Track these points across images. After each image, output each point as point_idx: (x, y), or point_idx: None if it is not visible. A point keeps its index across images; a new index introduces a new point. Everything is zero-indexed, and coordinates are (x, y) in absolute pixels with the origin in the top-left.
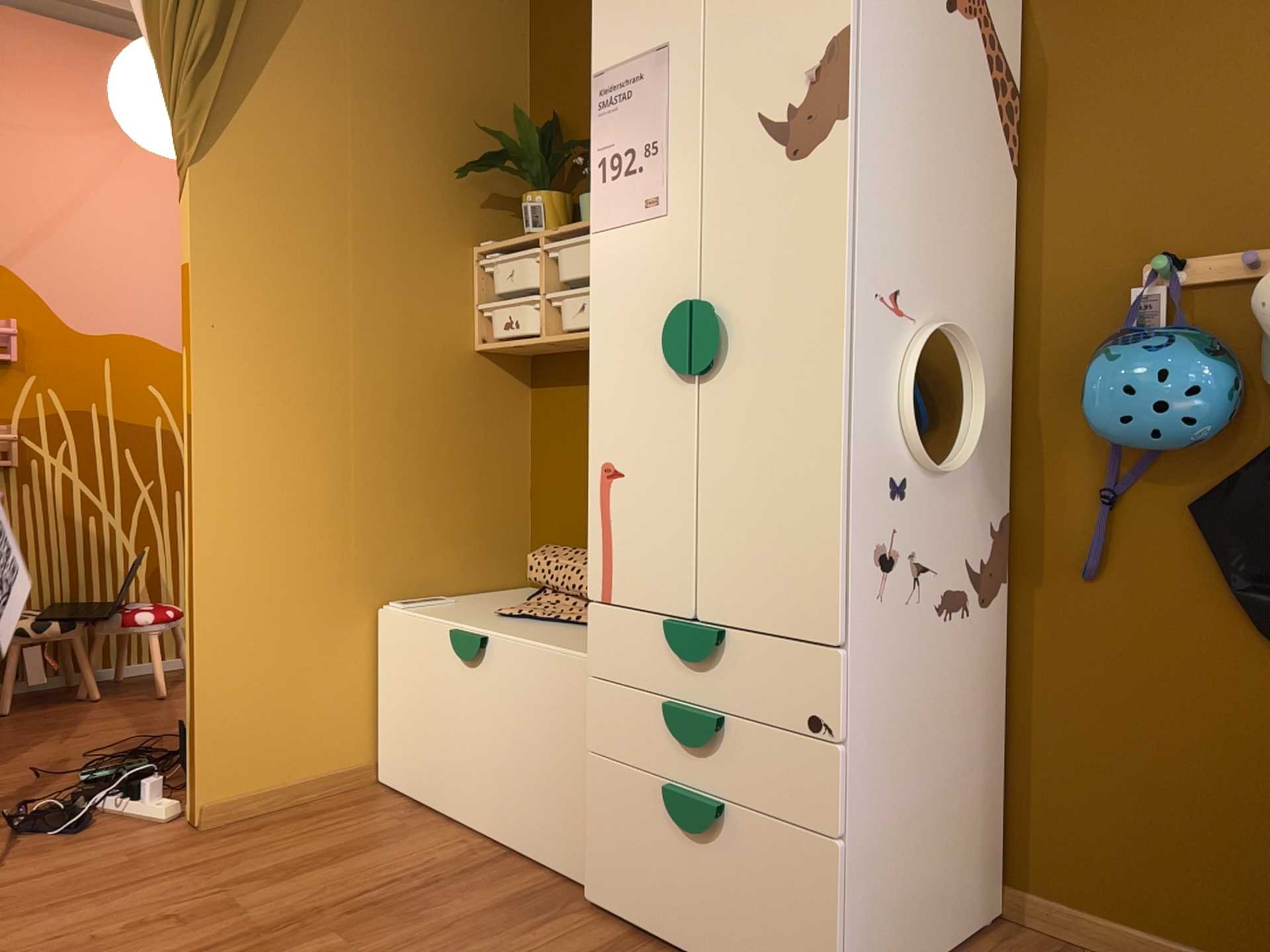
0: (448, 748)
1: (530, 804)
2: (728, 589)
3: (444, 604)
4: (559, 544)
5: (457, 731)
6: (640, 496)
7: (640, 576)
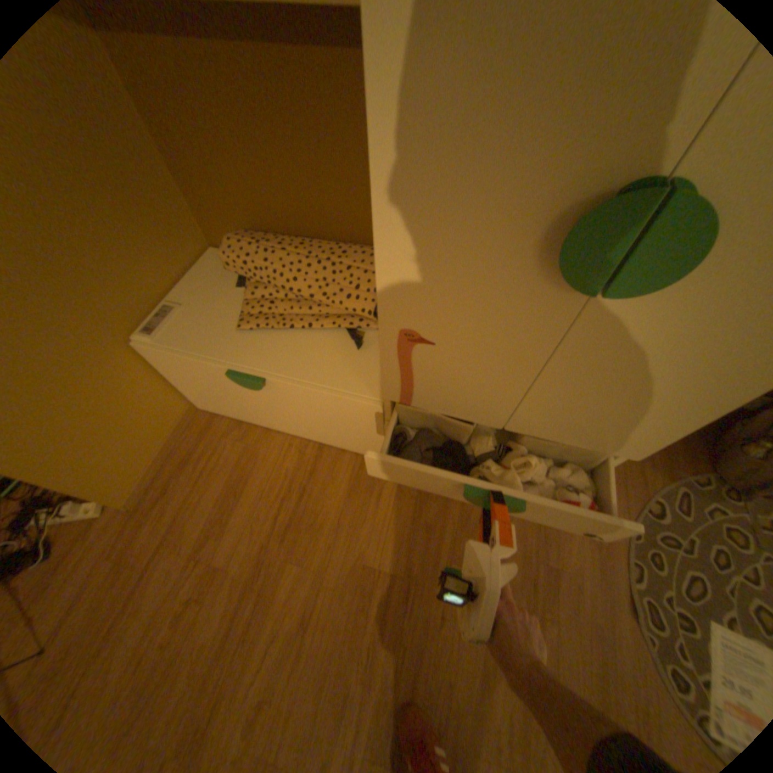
0: (253, 409)
1: (331, 435)
2: (544, 425)
3: (177, 314)
4: (225, 217)
5: (257, 406)
6: (457, 363)
7: (446, 401)
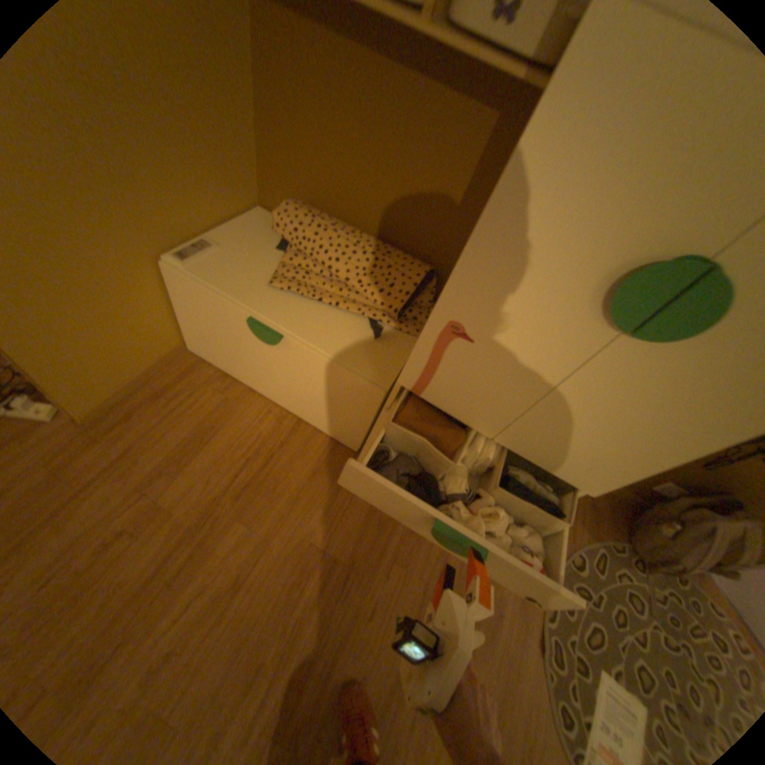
0: (250, 365)
1: (316, 412)
2: (531, 443)
3: (214, 251)
4: (288, 185)
5: (257, 362)
6: (485, 365)
7: (456, 400)
